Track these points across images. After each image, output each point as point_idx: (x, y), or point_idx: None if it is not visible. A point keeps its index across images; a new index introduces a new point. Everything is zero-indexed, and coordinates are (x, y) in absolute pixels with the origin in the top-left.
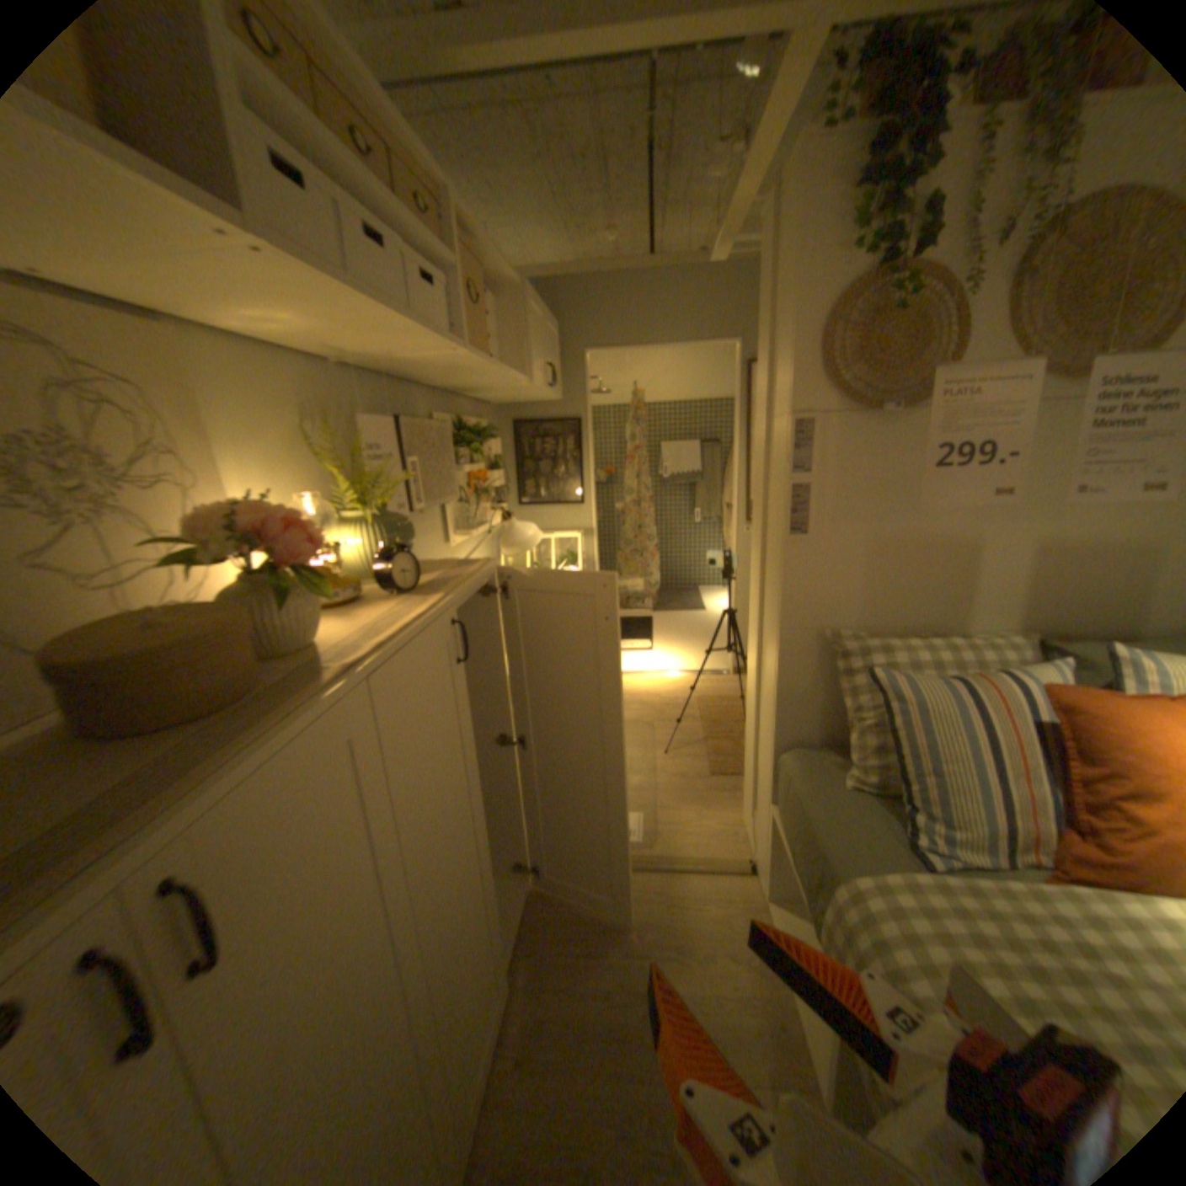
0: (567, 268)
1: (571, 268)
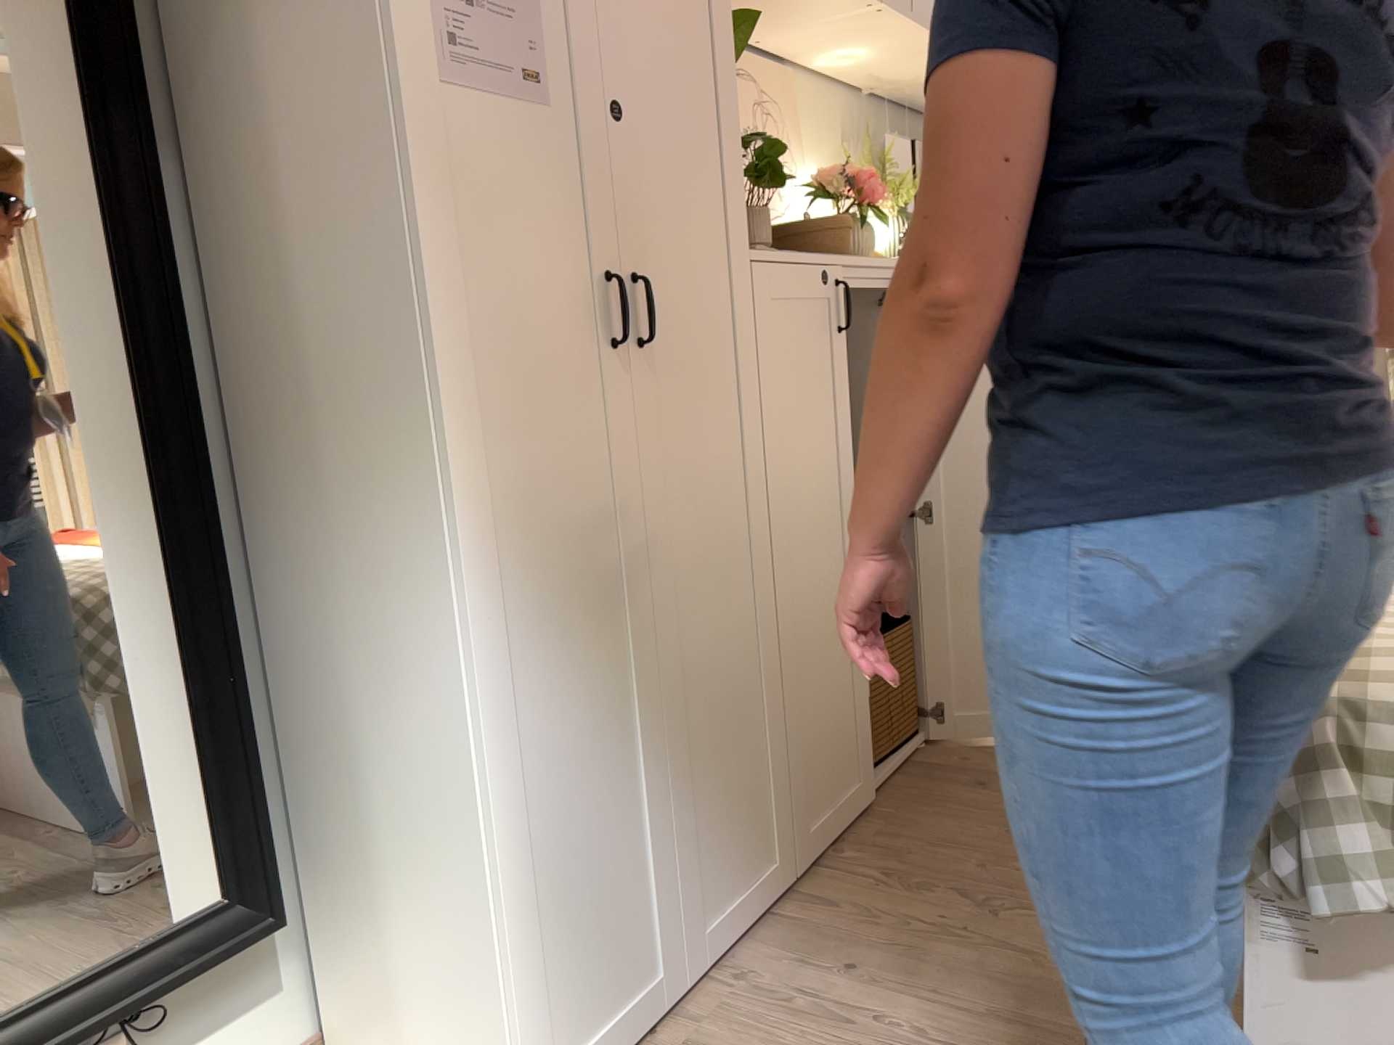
0: None
1: None
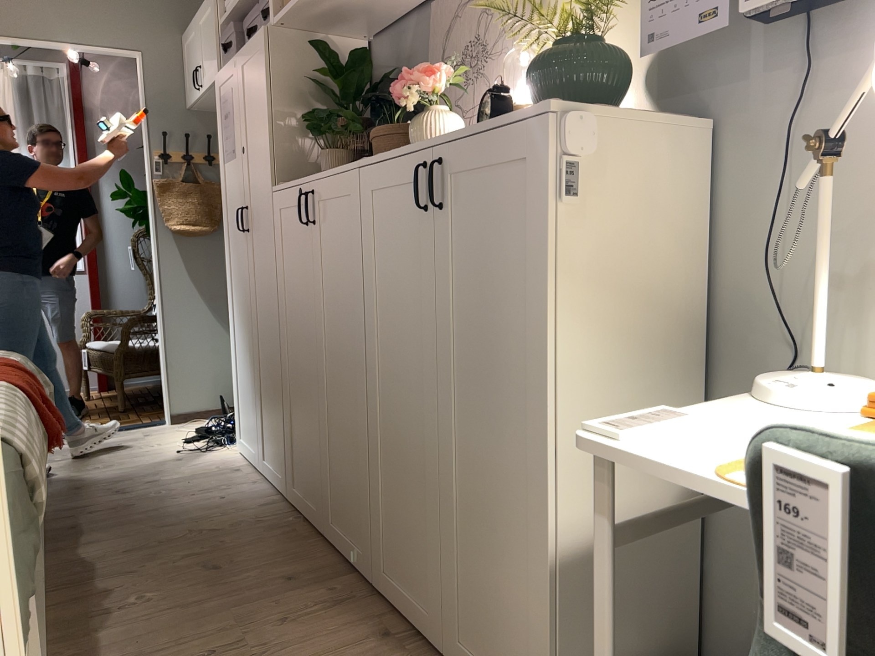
0: None
1: None
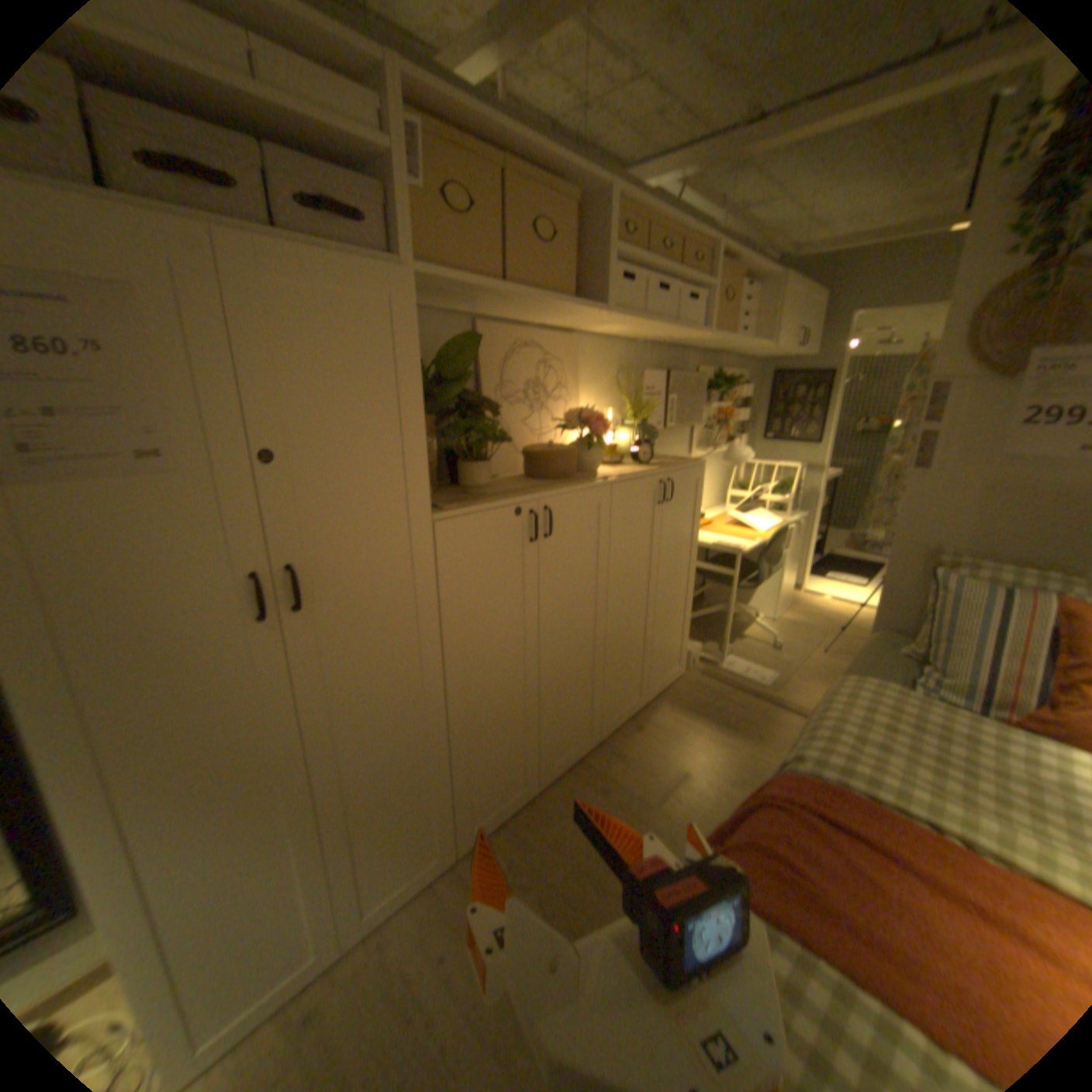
0: (861, 237)
1: (865, 236)
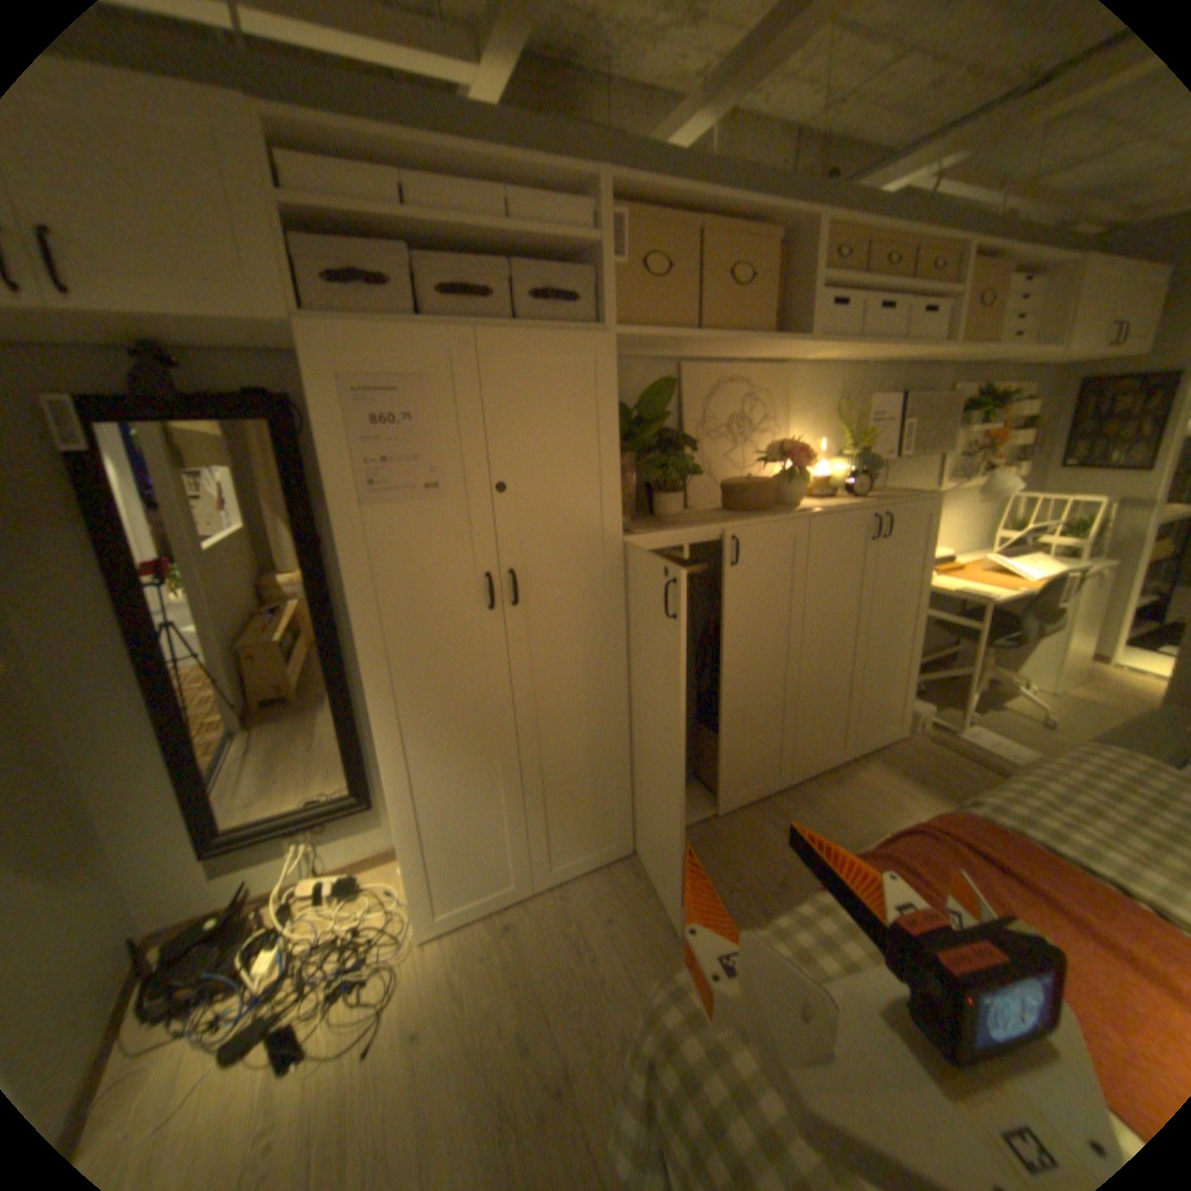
0: None
1: None
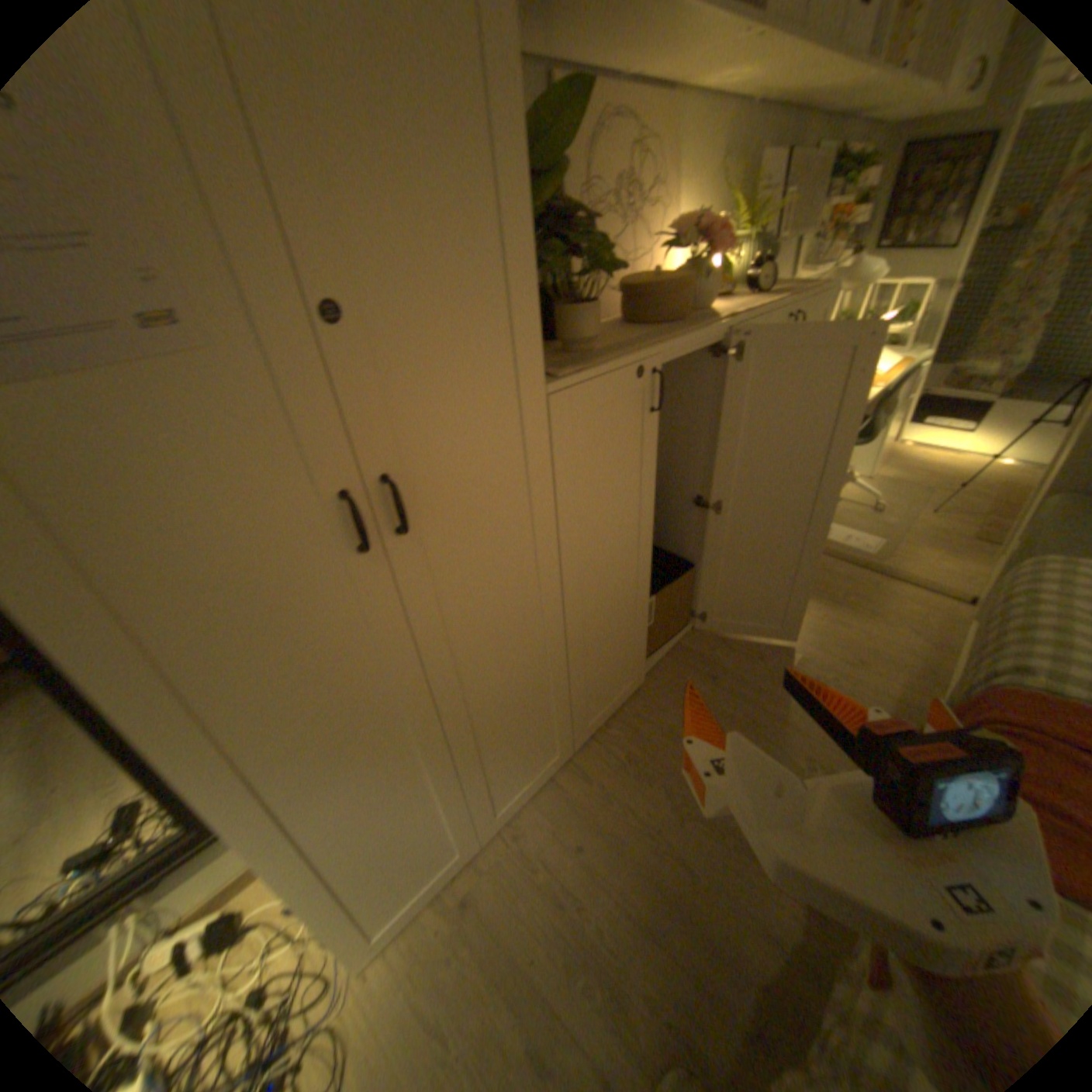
0: None
1: None
